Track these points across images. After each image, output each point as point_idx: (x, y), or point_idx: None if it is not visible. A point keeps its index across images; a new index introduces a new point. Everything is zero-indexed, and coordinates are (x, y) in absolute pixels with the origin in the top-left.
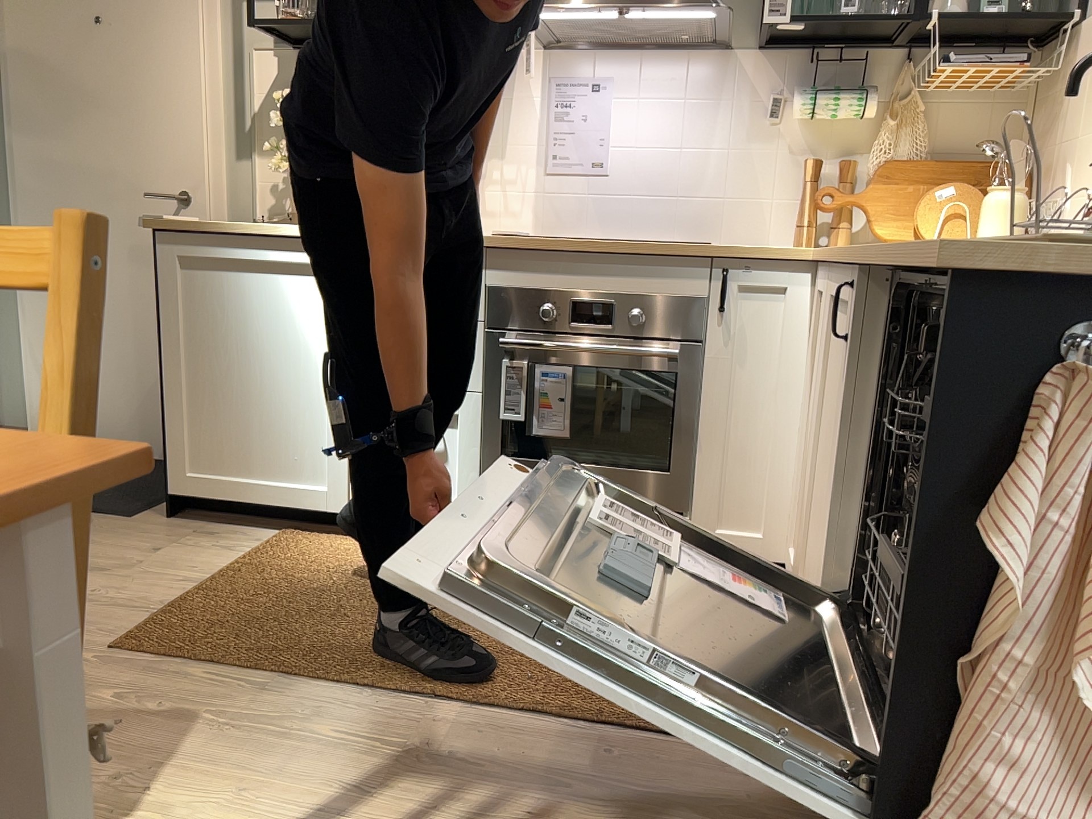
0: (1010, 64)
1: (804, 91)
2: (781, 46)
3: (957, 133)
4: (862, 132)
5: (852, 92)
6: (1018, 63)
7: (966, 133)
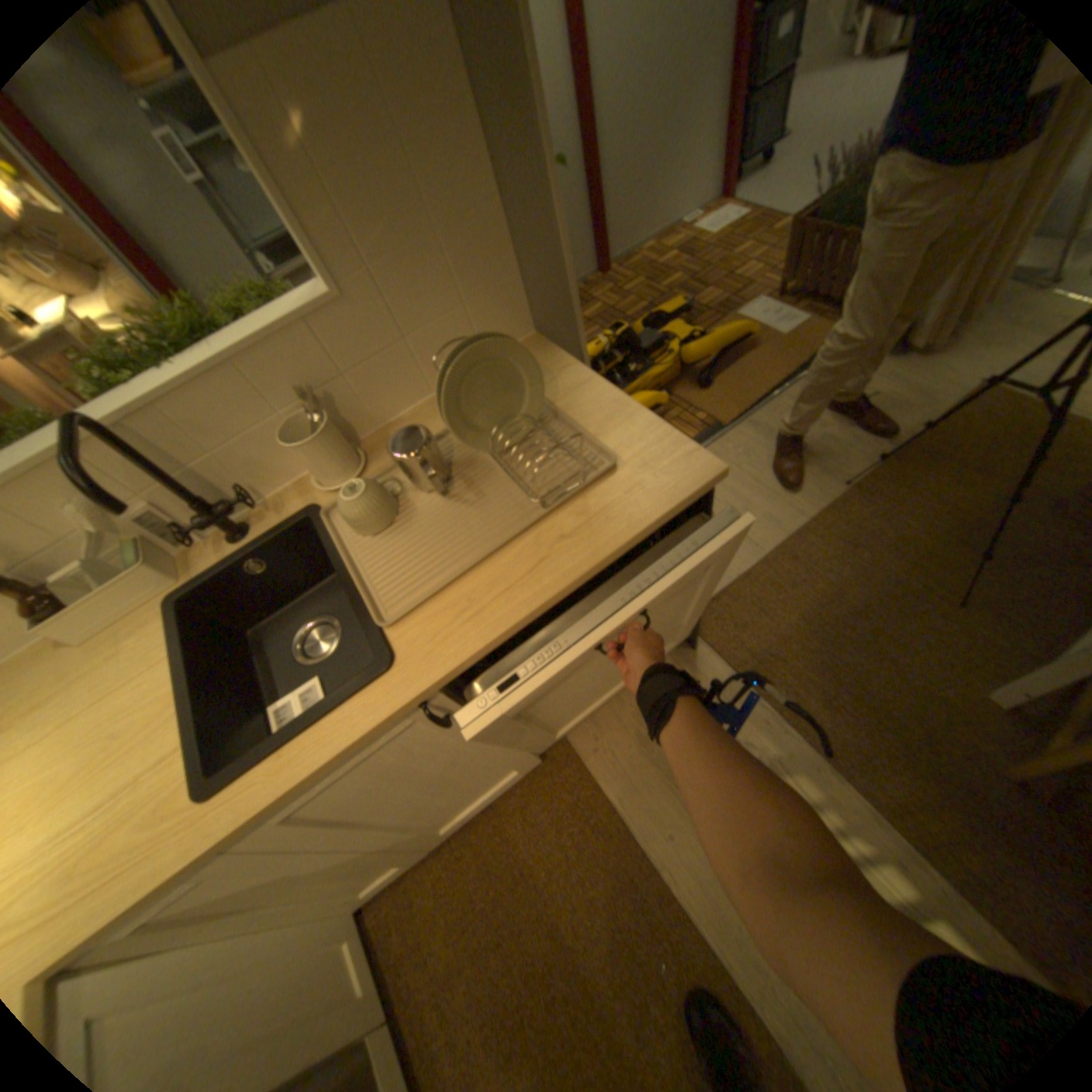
0: None
1: None
2: None
3: None
4: None
5: None
6: None
7: None
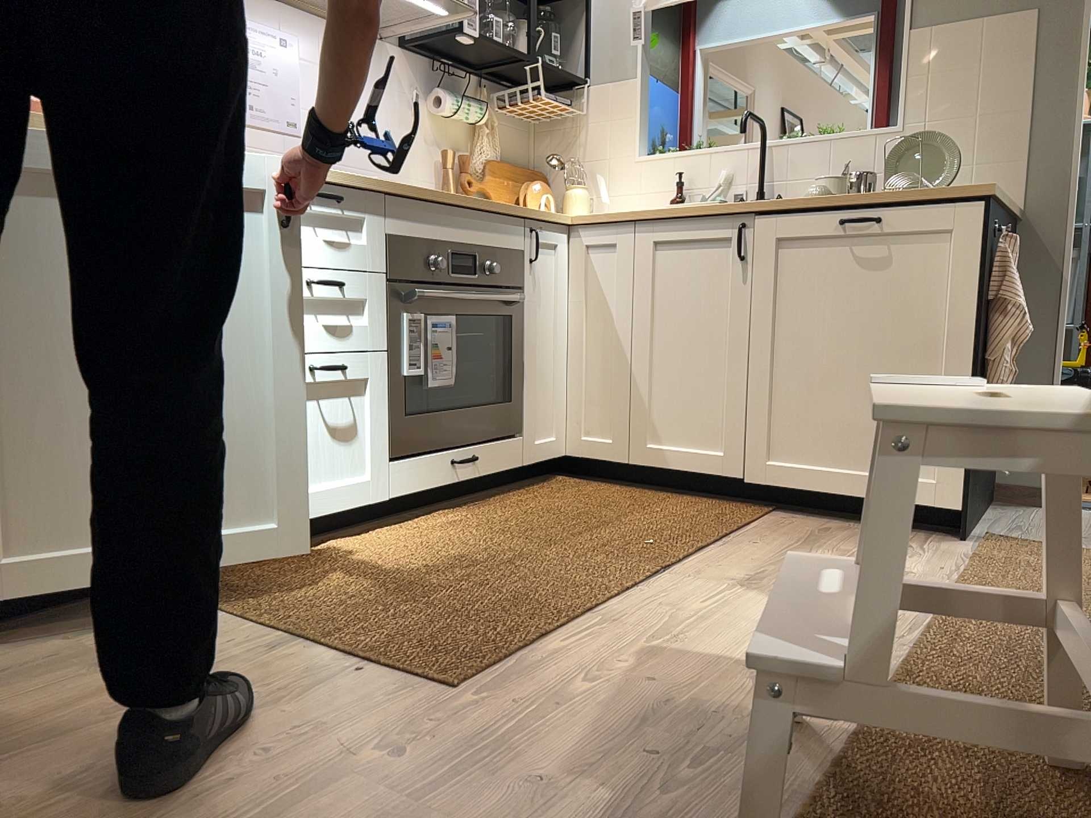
0: (566, 104)
1: (452, 94)
2: (417, 51)
3: (505, 145)
4: (463, 134)
5: (477, 102)
6: (568, 104)
7: (509, 146)
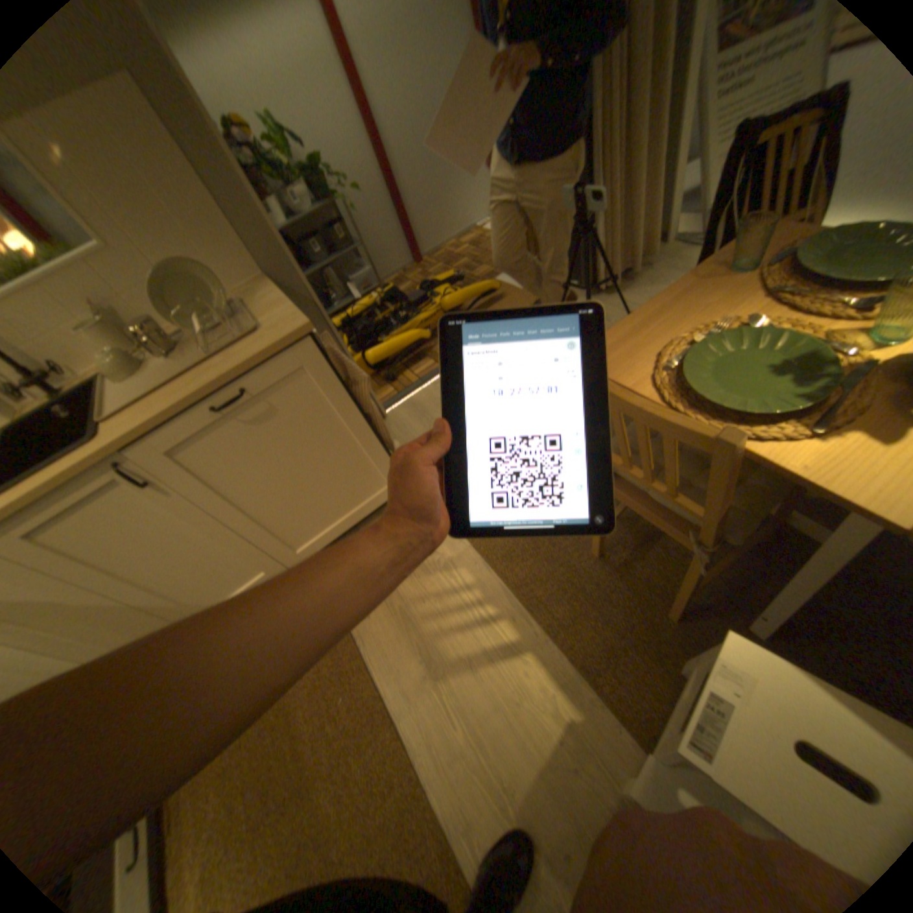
0: None
1: None
2: None
3: None
4: None
5: None
6: None
7: None
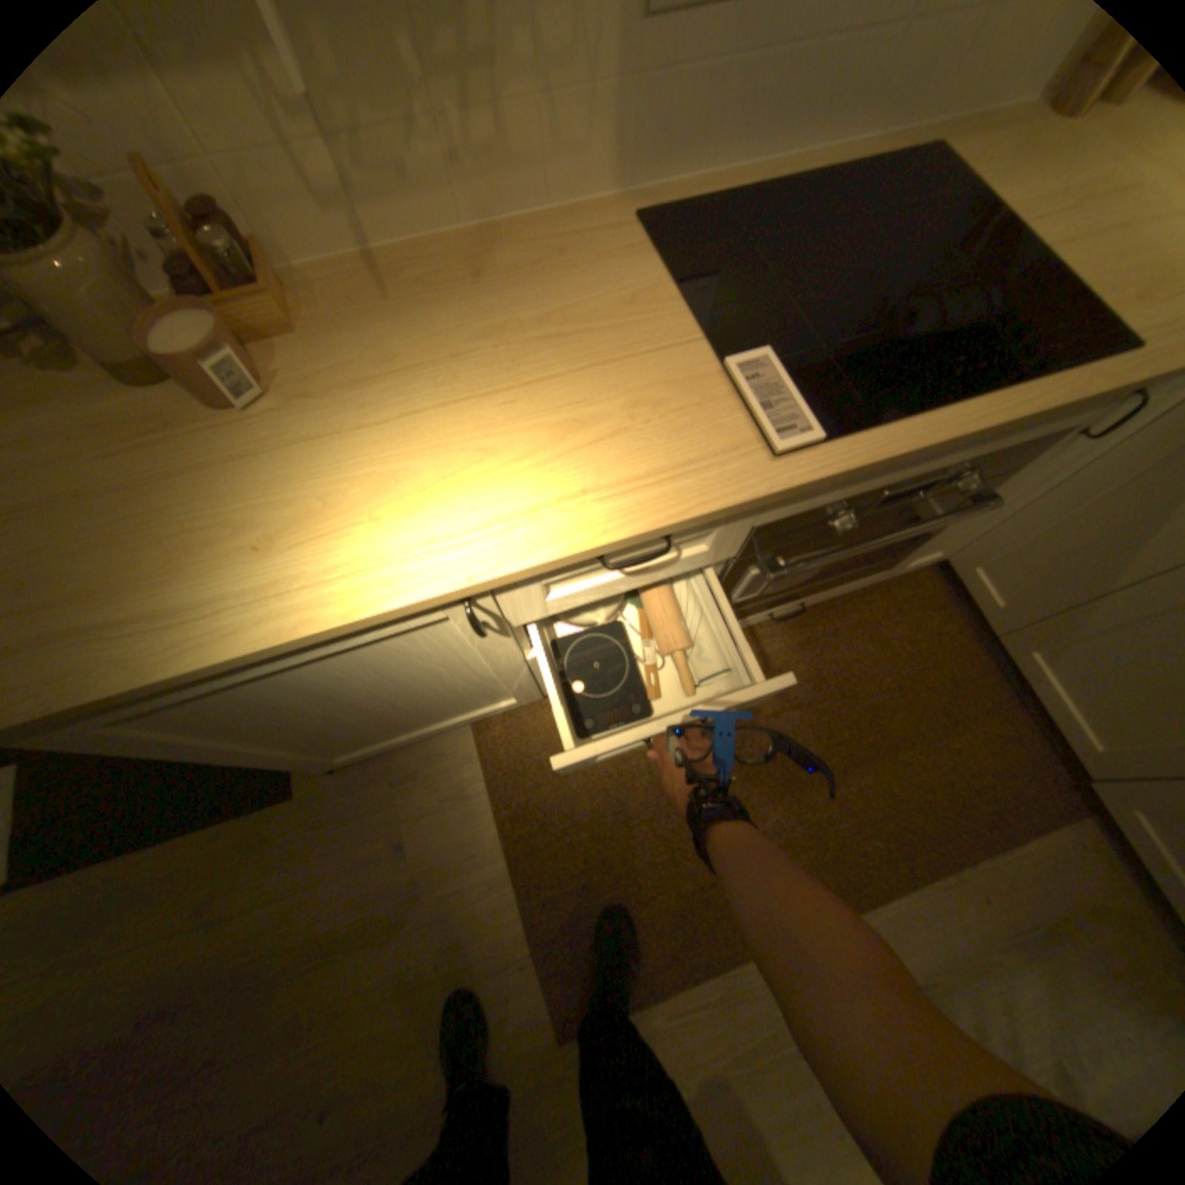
0: None
1: None
2: None
3: None
4: None
5: None
6: None
7: None
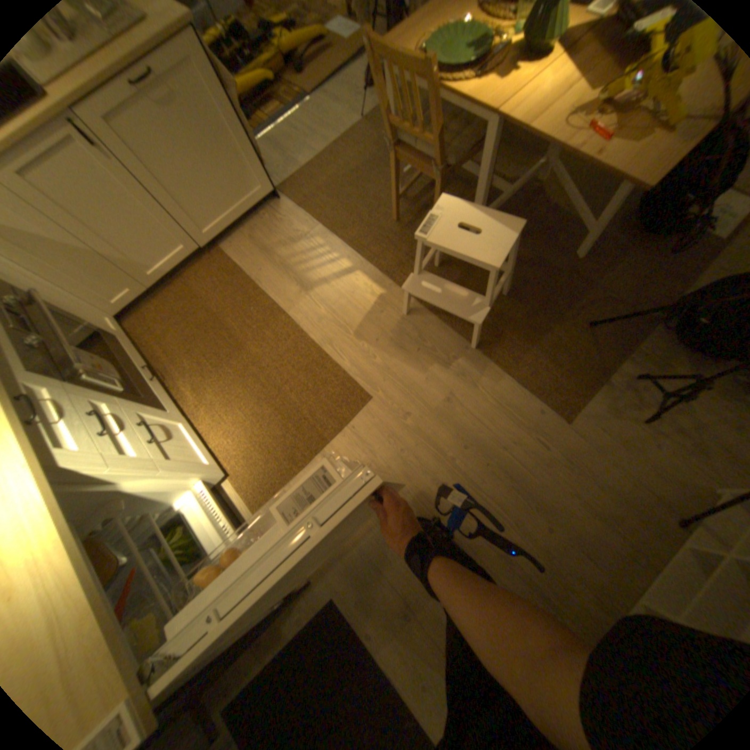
0: None
1: None
2: None
3: None
4: None
5: None
6: None
7: None
